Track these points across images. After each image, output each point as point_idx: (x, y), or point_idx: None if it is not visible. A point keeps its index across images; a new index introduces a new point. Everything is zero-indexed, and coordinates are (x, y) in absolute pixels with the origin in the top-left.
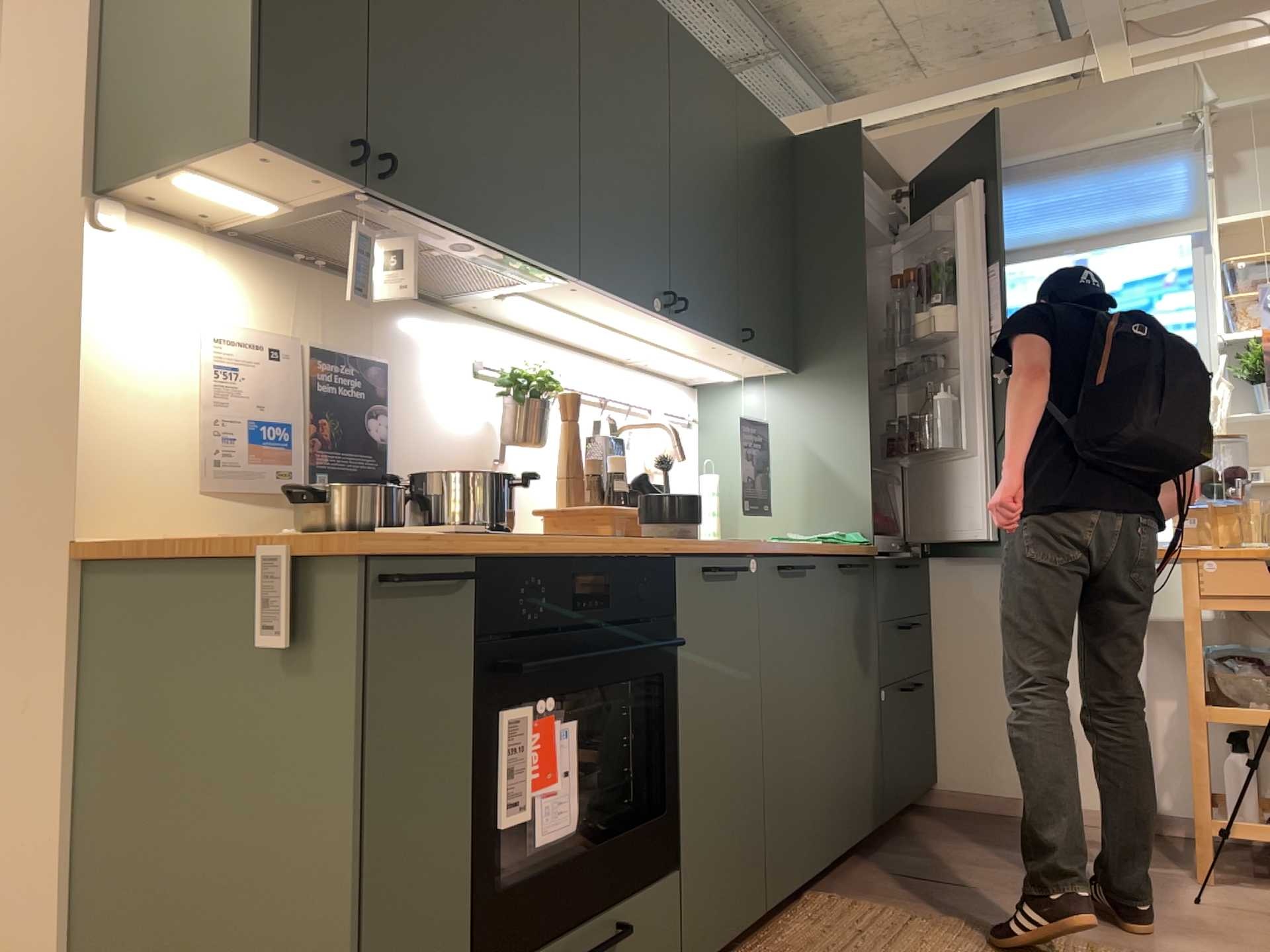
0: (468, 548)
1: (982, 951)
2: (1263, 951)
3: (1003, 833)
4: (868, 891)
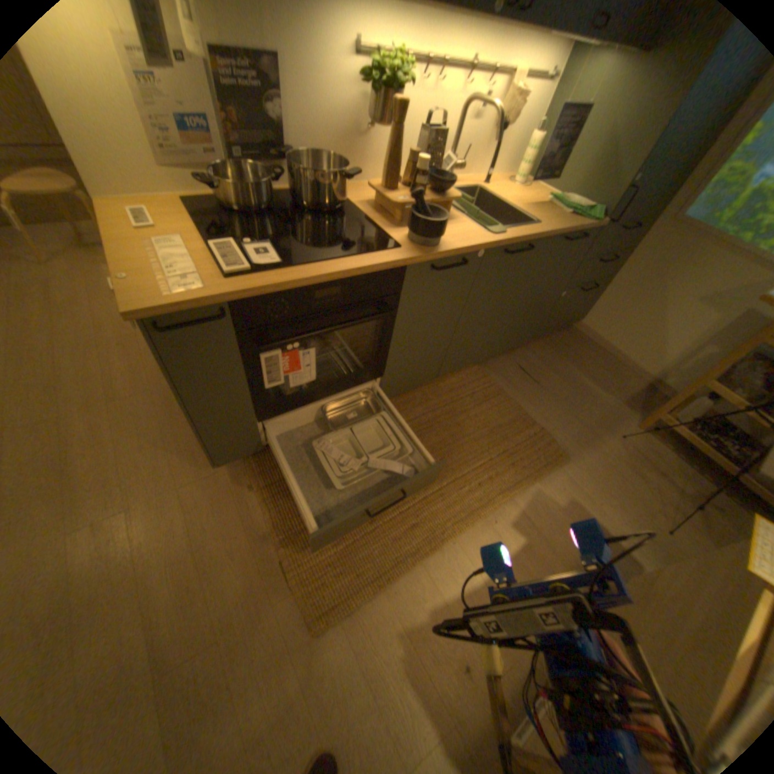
0: (225, 295)
1: (507, 424)
2: (619, 475)
3: (585, 359)
4: (497, 370)
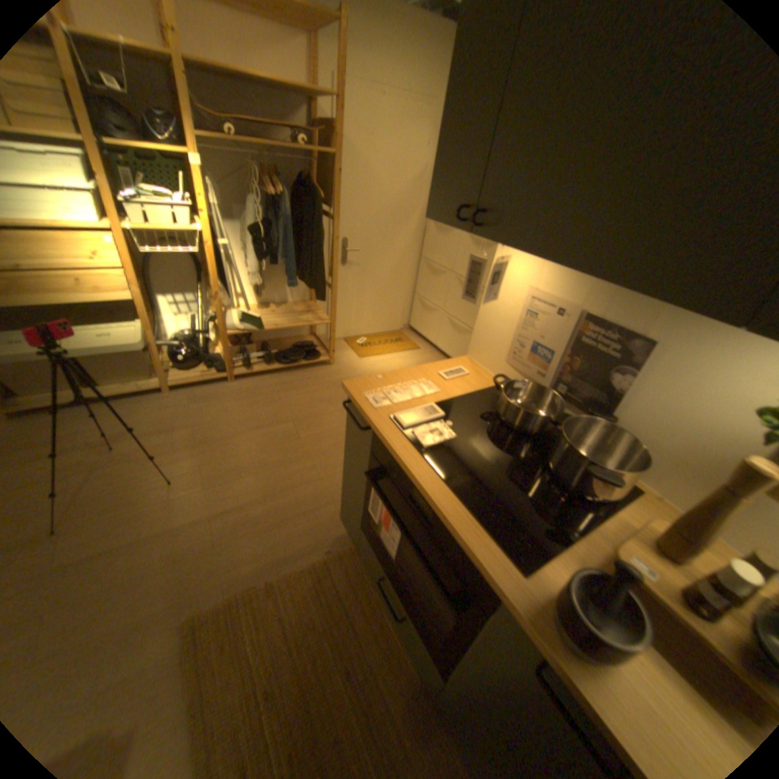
0: (375, 422)
1: None
2: None
3: None
4: None
